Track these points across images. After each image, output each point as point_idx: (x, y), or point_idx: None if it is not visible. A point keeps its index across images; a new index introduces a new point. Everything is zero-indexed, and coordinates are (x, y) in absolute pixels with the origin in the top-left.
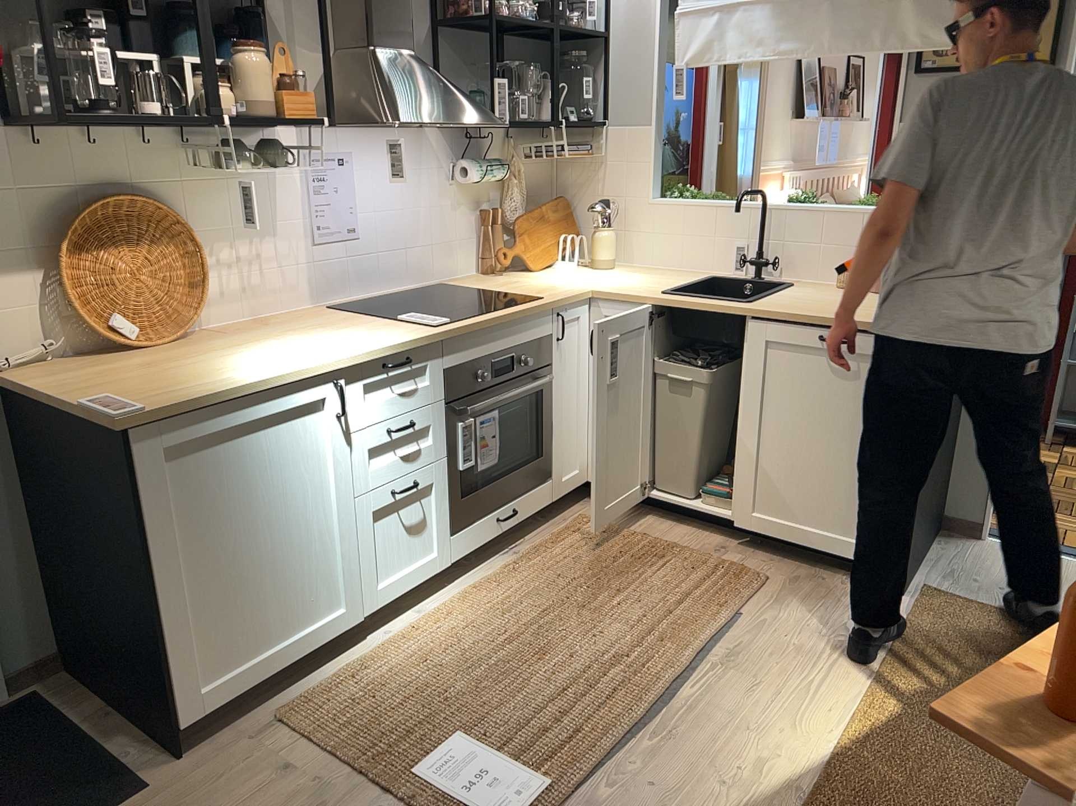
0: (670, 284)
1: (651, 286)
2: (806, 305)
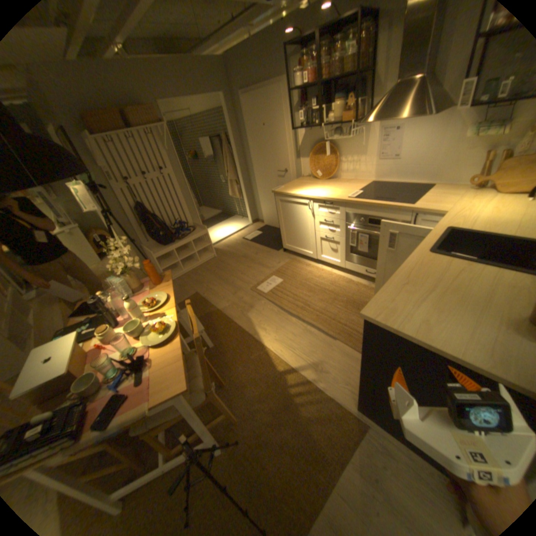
0: (494, 229)
1: (476, 224)
2: (436, 271)
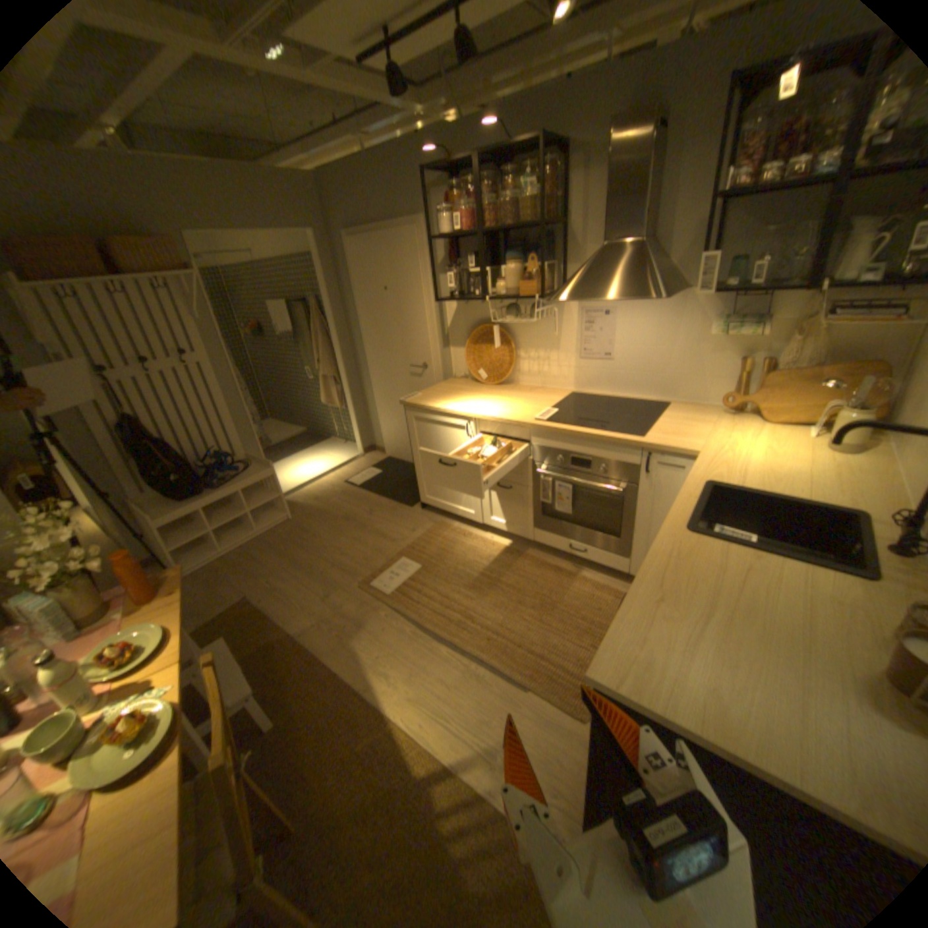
0: (777, 487)
1: (748, 477)
2: (706, 571)
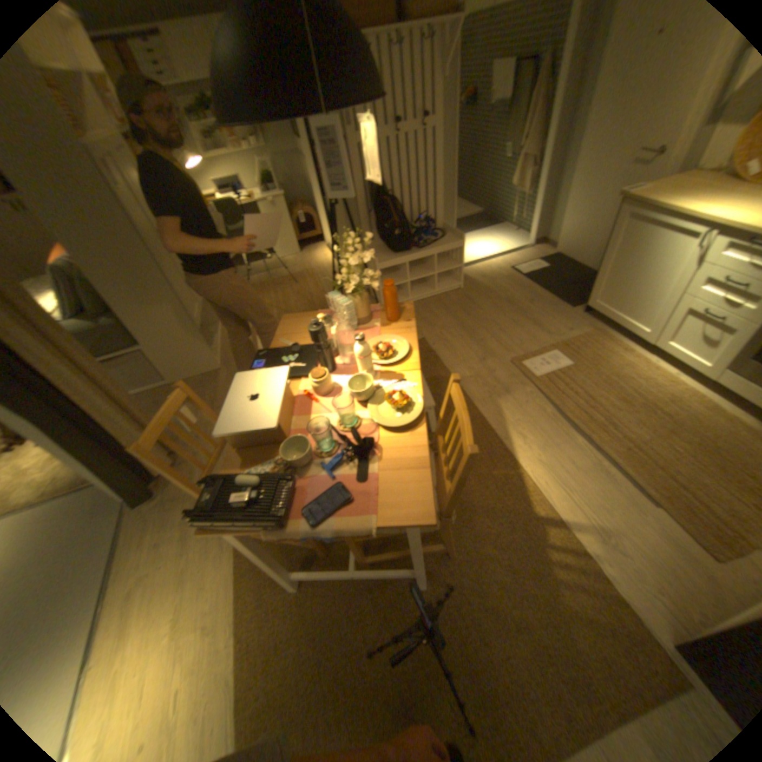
0: None
1: None
2: None
